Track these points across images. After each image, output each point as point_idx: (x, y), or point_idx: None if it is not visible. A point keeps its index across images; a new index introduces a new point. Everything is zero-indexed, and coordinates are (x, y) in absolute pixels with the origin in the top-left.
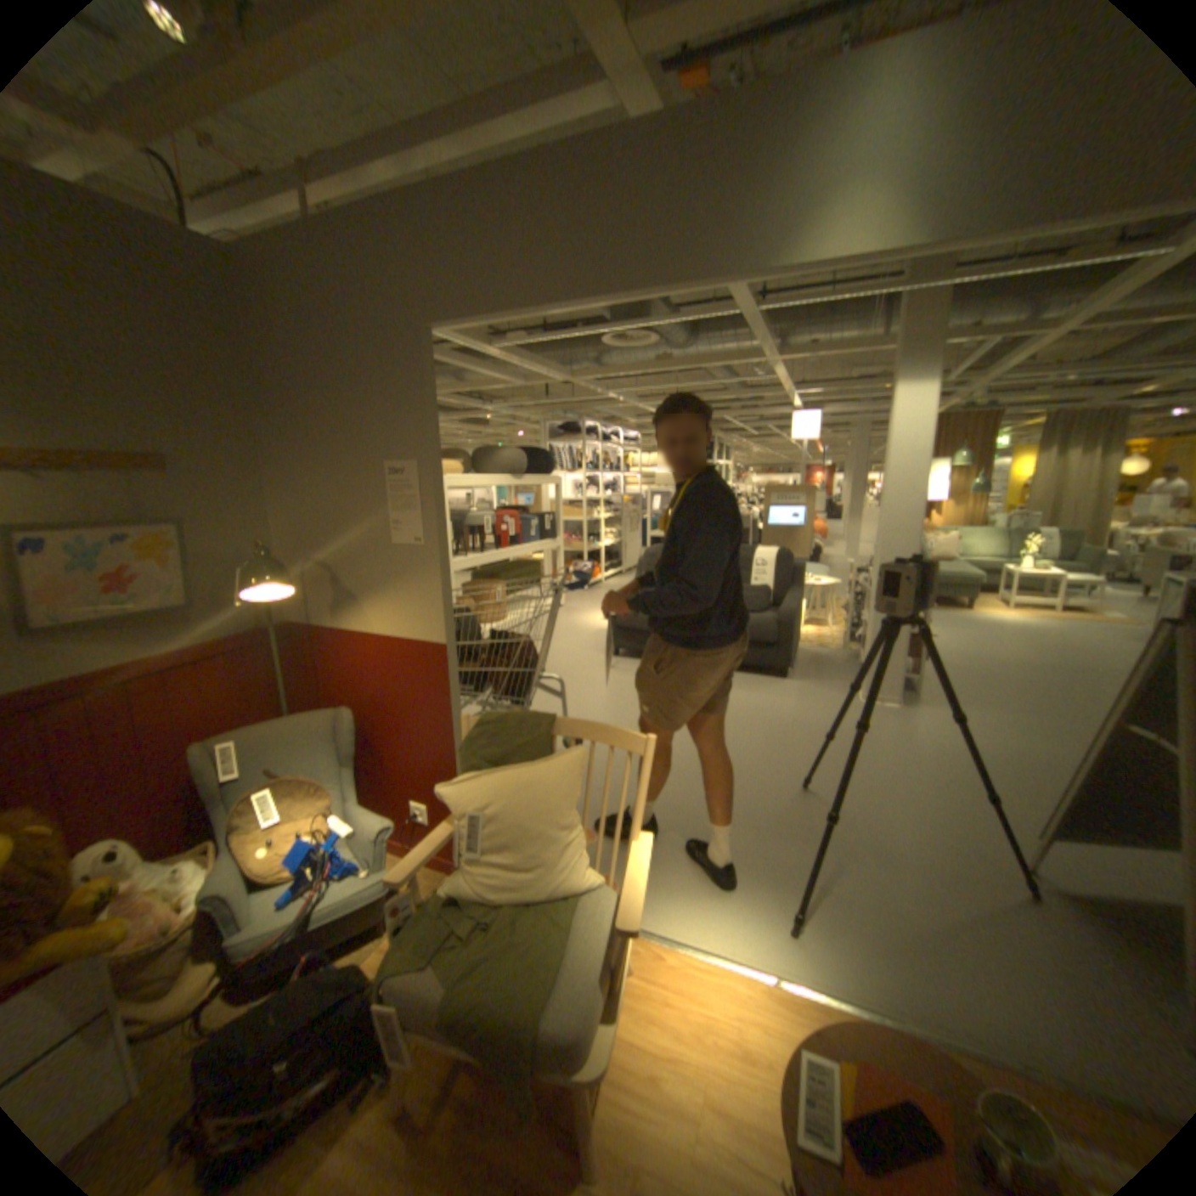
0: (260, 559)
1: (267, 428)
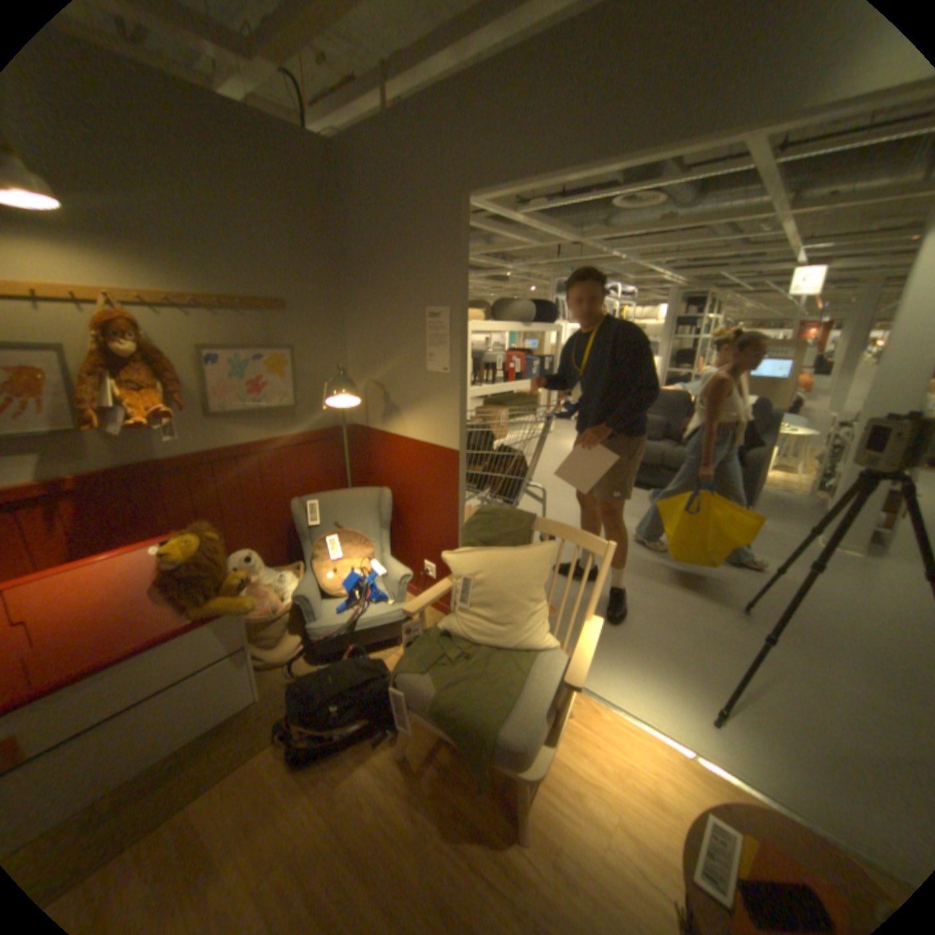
0: (339, 377)
1: (348, 281)
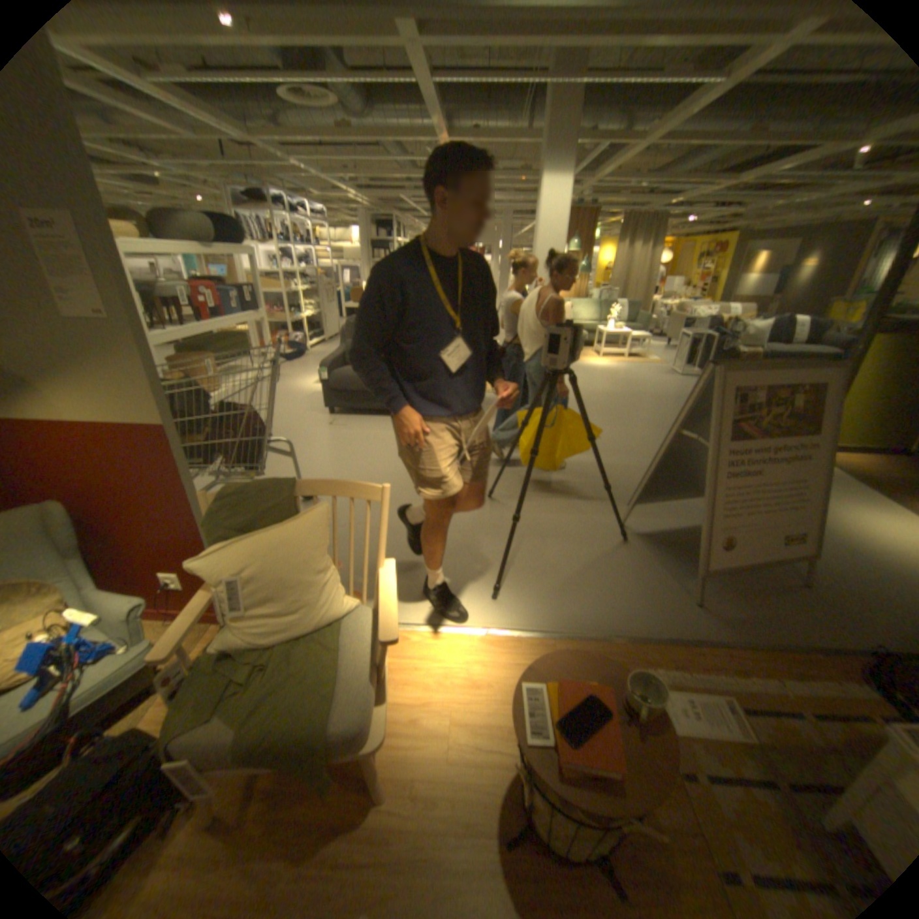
0: None
1: None
